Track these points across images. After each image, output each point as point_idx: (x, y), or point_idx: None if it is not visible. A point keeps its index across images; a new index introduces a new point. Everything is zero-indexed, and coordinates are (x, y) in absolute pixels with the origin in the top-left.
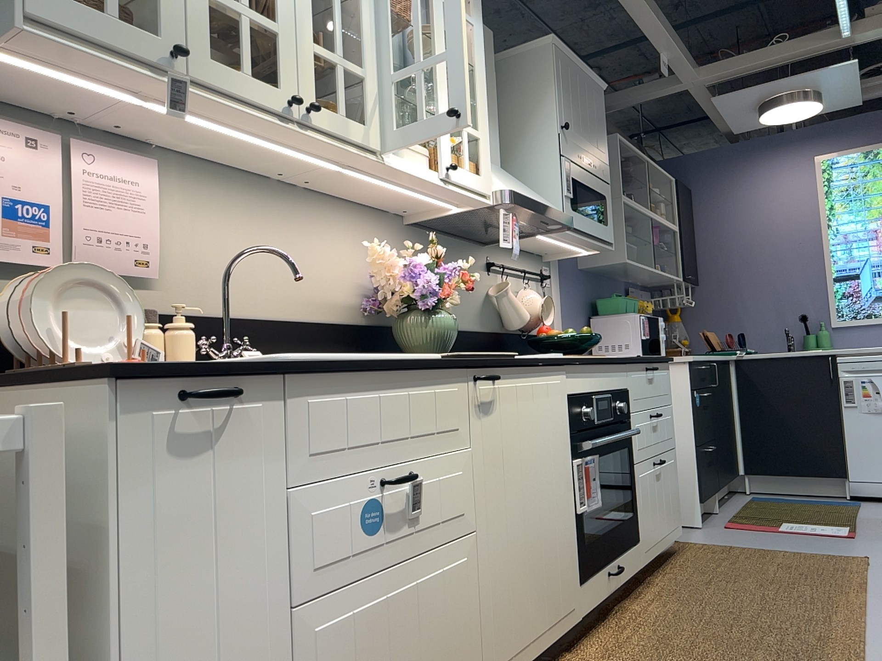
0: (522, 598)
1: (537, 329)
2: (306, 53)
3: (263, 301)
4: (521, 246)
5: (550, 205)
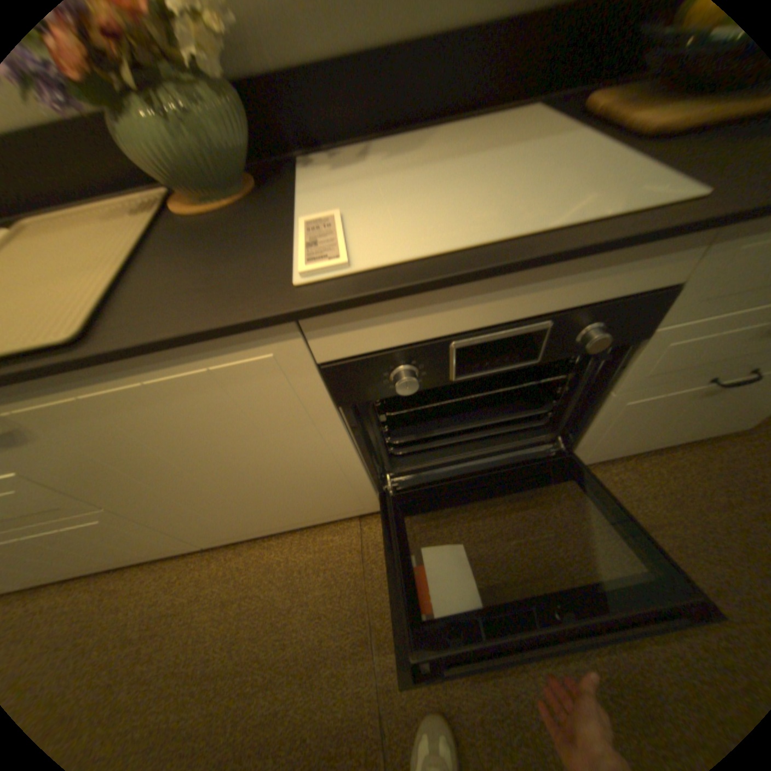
0: (240, 520)
1: None
2: None
3: None
4: None
5: None
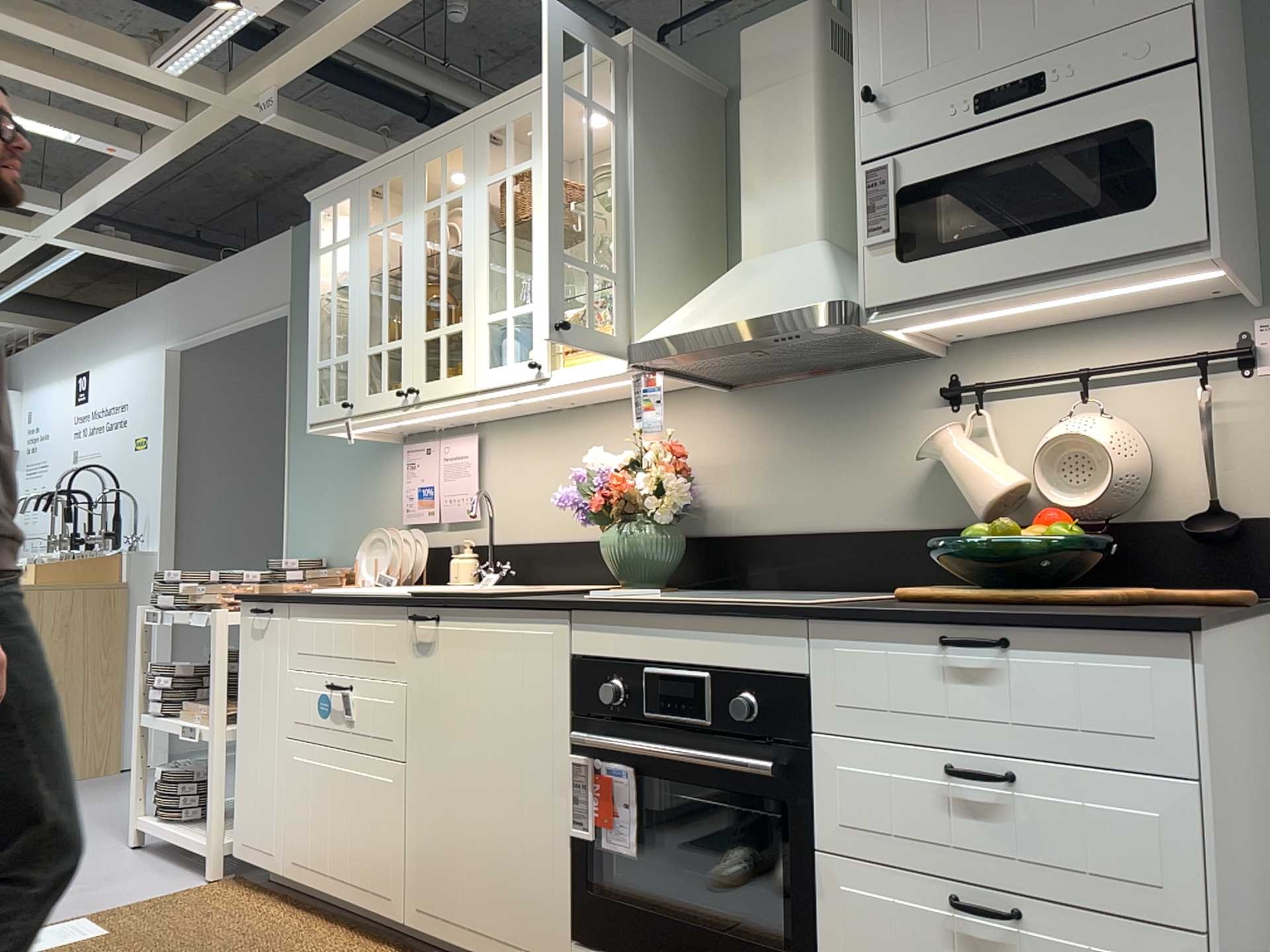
0: (455, 869)
1: (1098, 511)
2: (417, 345)
3: (551, 525)
4: (1062, 318)
5: (778, 303)
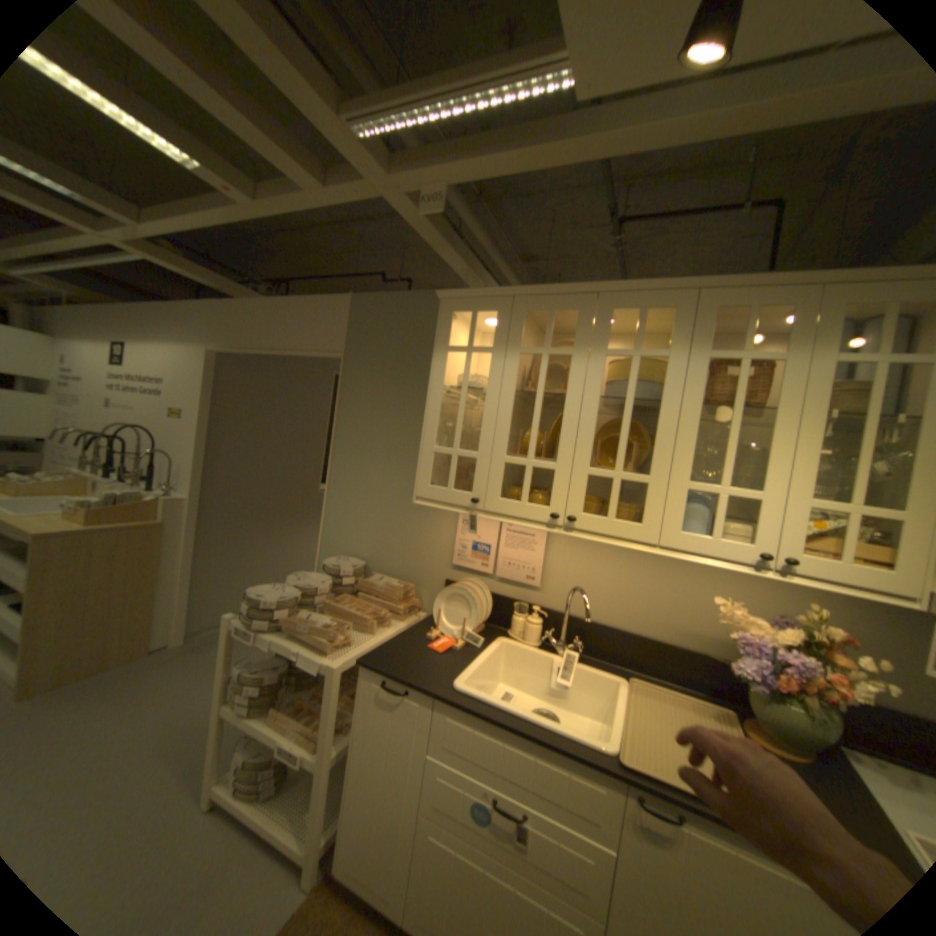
0: None
1: None
2: (580, 477)
3: (620, 617)
4: None
5: None
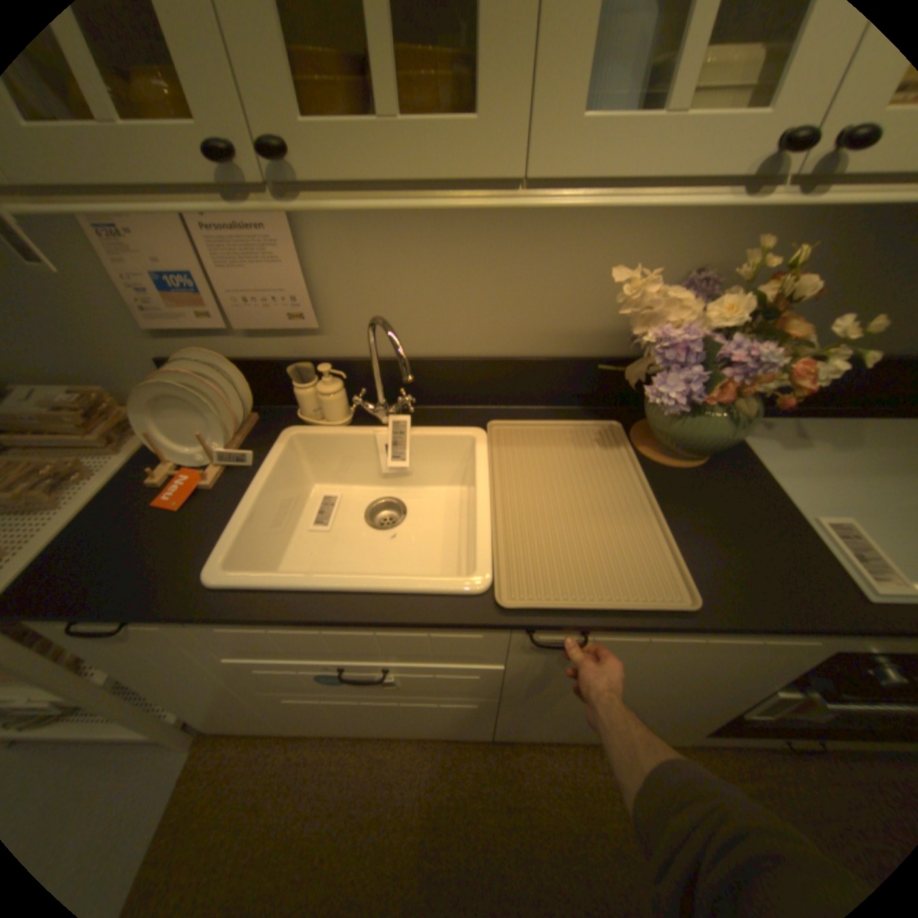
0: (574, 729)
1: None
2: None
3: (460, 337)
4: None
5: None
